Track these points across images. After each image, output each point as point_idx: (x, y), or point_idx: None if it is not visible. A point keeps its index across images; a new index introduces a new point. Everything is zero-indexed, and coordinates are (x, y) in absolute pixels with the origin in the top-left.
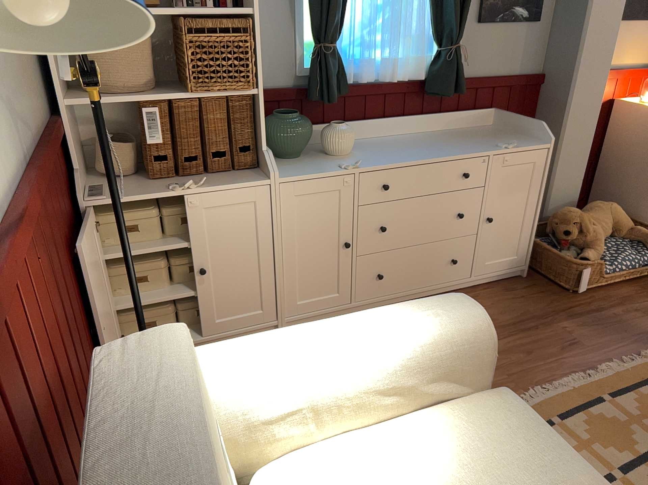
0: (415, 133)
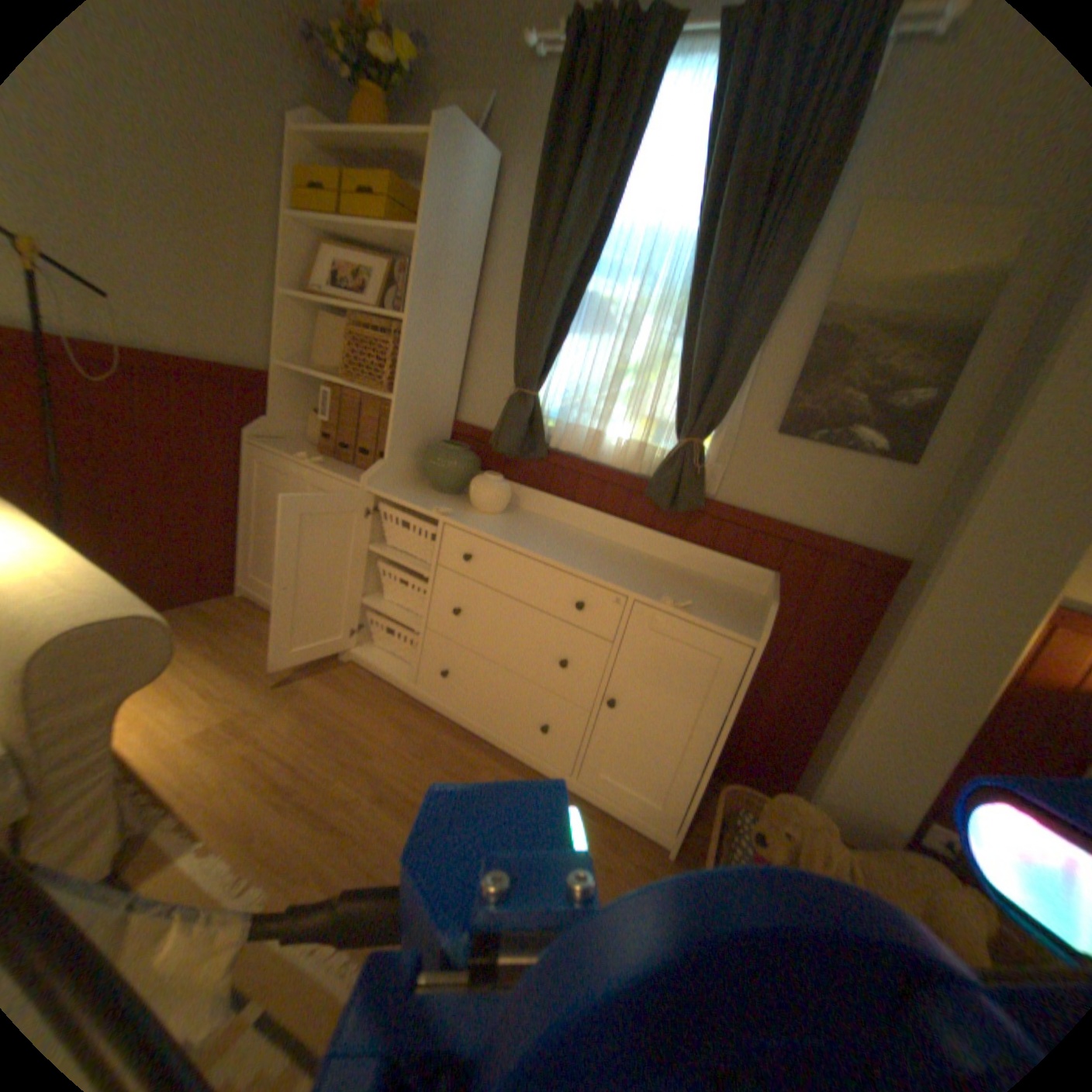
0: (625, 547)
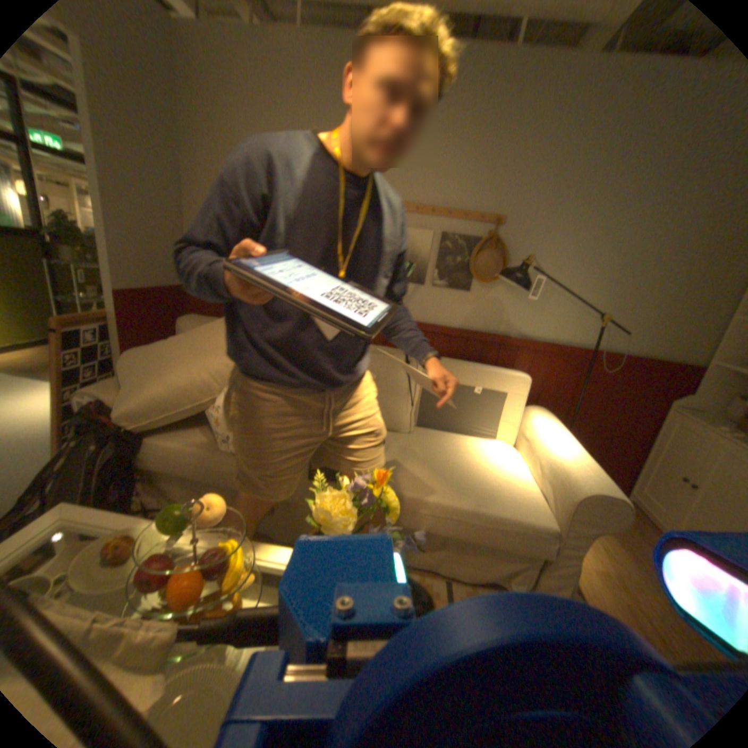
0: None
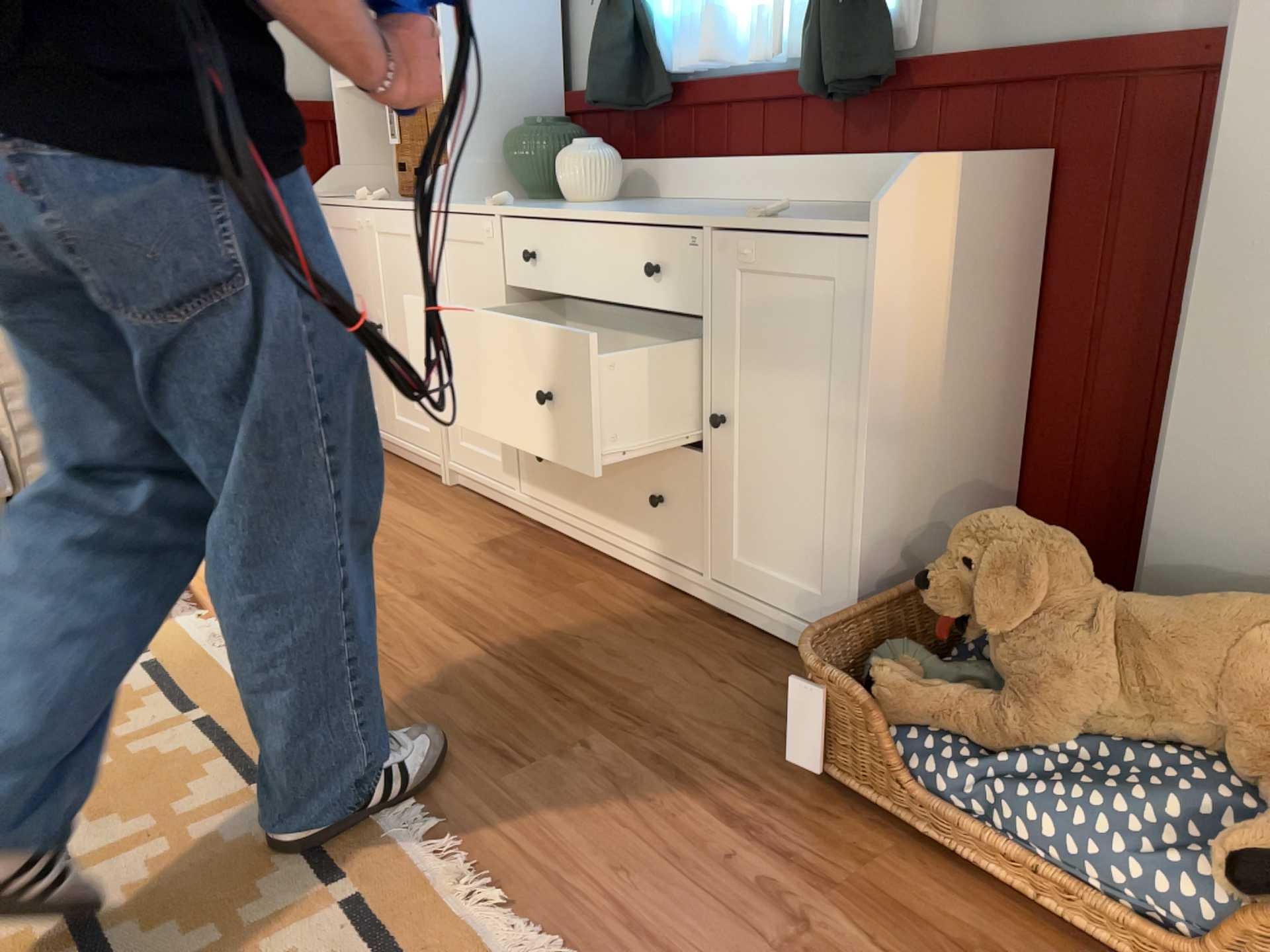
0: (800, 203)
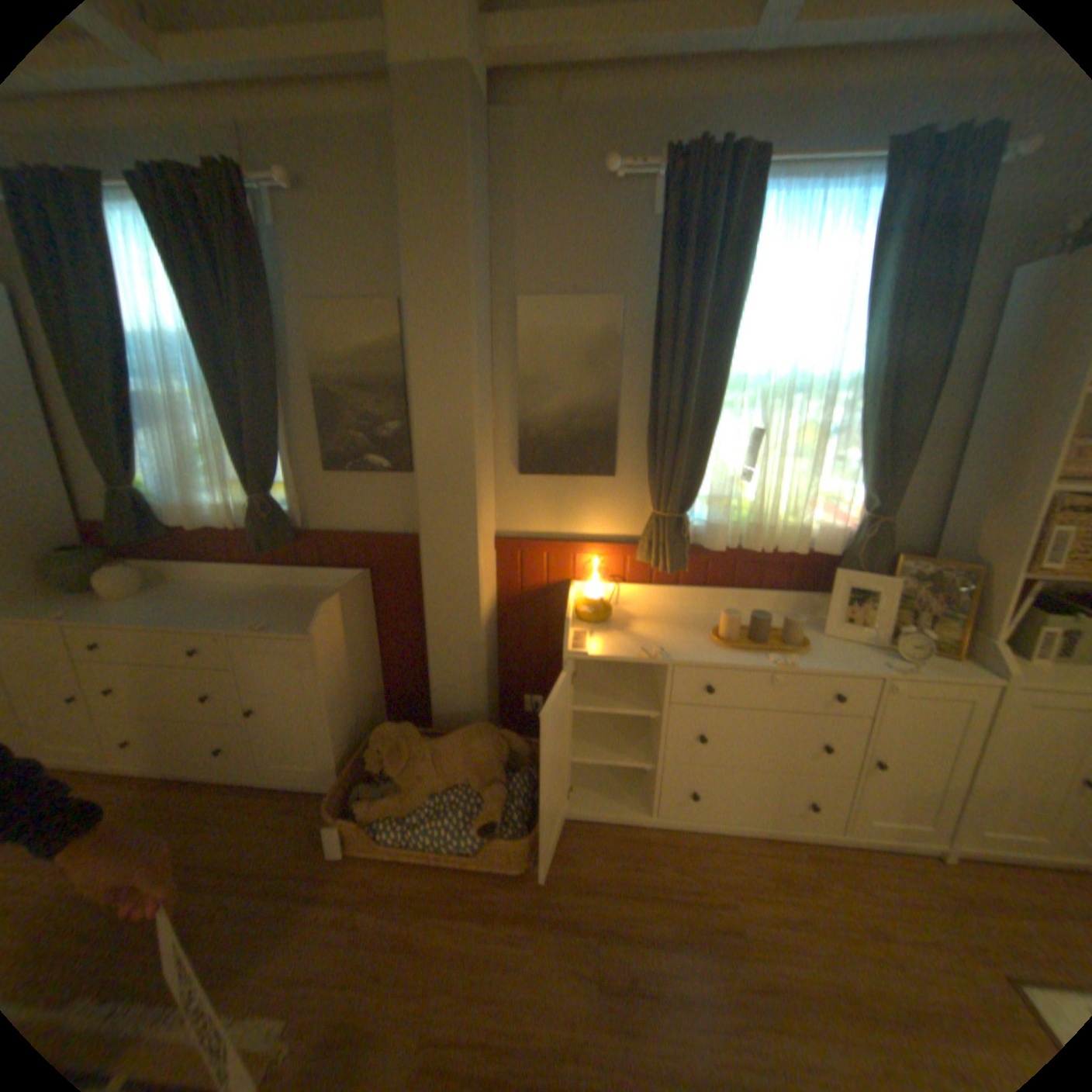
0: (259, 586)
